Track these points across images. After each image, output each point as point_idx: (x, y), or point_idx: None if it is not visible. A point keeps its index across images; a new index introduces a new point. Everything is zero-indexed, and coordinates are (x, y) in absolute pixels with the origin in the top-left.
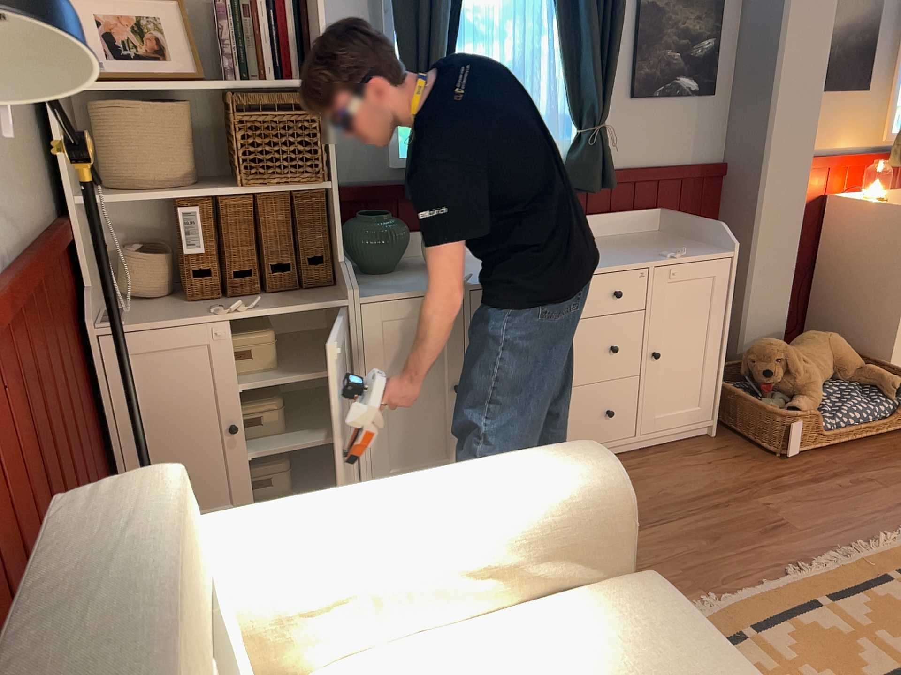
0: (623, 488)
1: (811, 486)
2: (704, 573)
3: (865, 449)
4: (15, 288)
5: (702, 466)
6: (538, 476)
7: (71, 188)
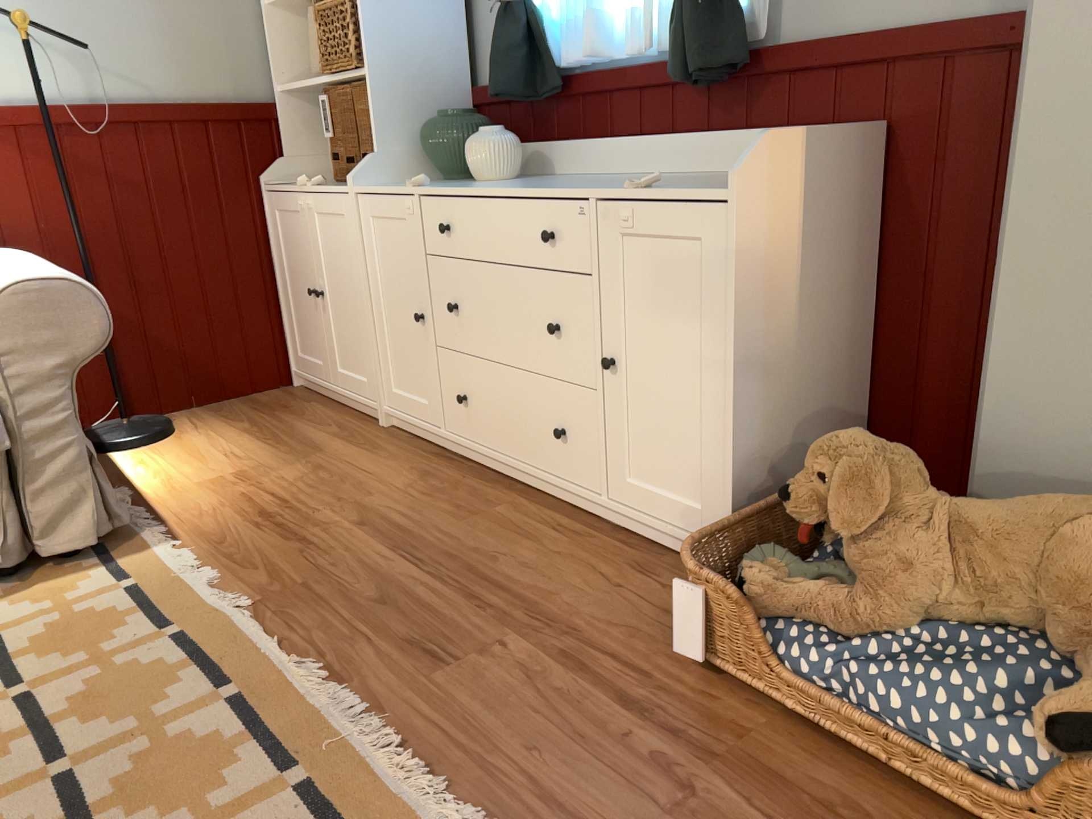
0: (1, 303)
1: (603, 696)
2: (301, 598)
3: (874, 798)
4: (79, 118)
5: (600, 581)
6: (11, 276)
7: (279, 83)
